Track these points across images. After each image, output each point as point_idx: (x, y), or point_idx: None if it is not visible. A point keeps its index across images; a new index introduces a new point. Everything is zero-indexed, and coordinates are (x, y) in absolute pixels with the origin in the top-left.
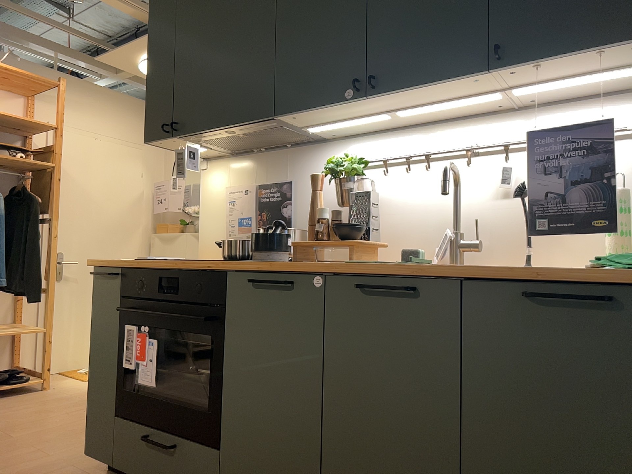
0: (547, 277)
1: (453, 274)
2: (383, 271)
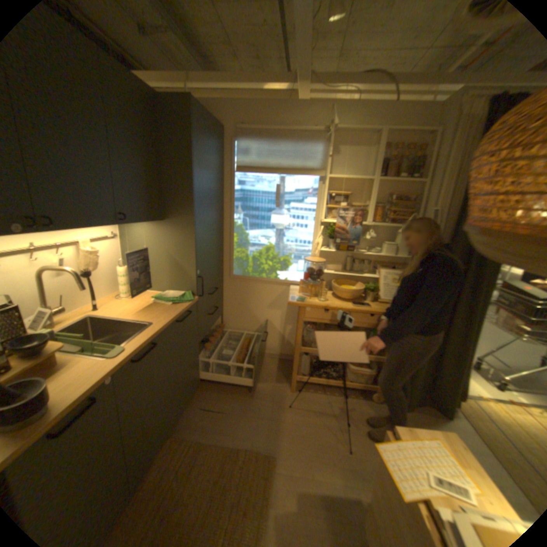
0: (181, 314)
1: (164, 328)
2: (138, 347)
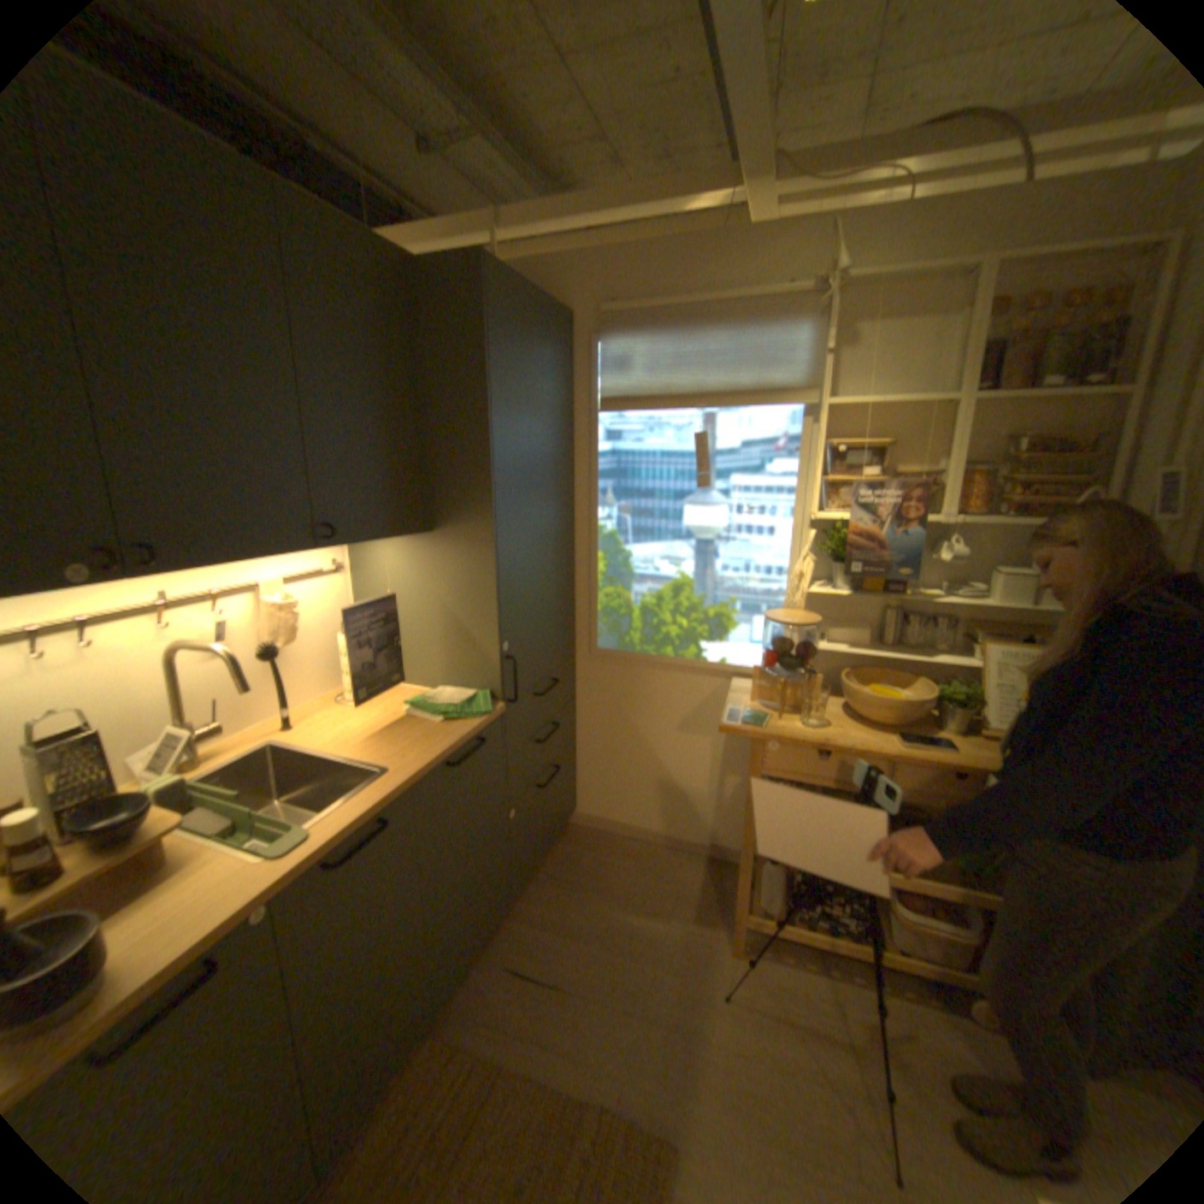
0: (457, 746)
1: (409, 784)
2: (340, 830)
